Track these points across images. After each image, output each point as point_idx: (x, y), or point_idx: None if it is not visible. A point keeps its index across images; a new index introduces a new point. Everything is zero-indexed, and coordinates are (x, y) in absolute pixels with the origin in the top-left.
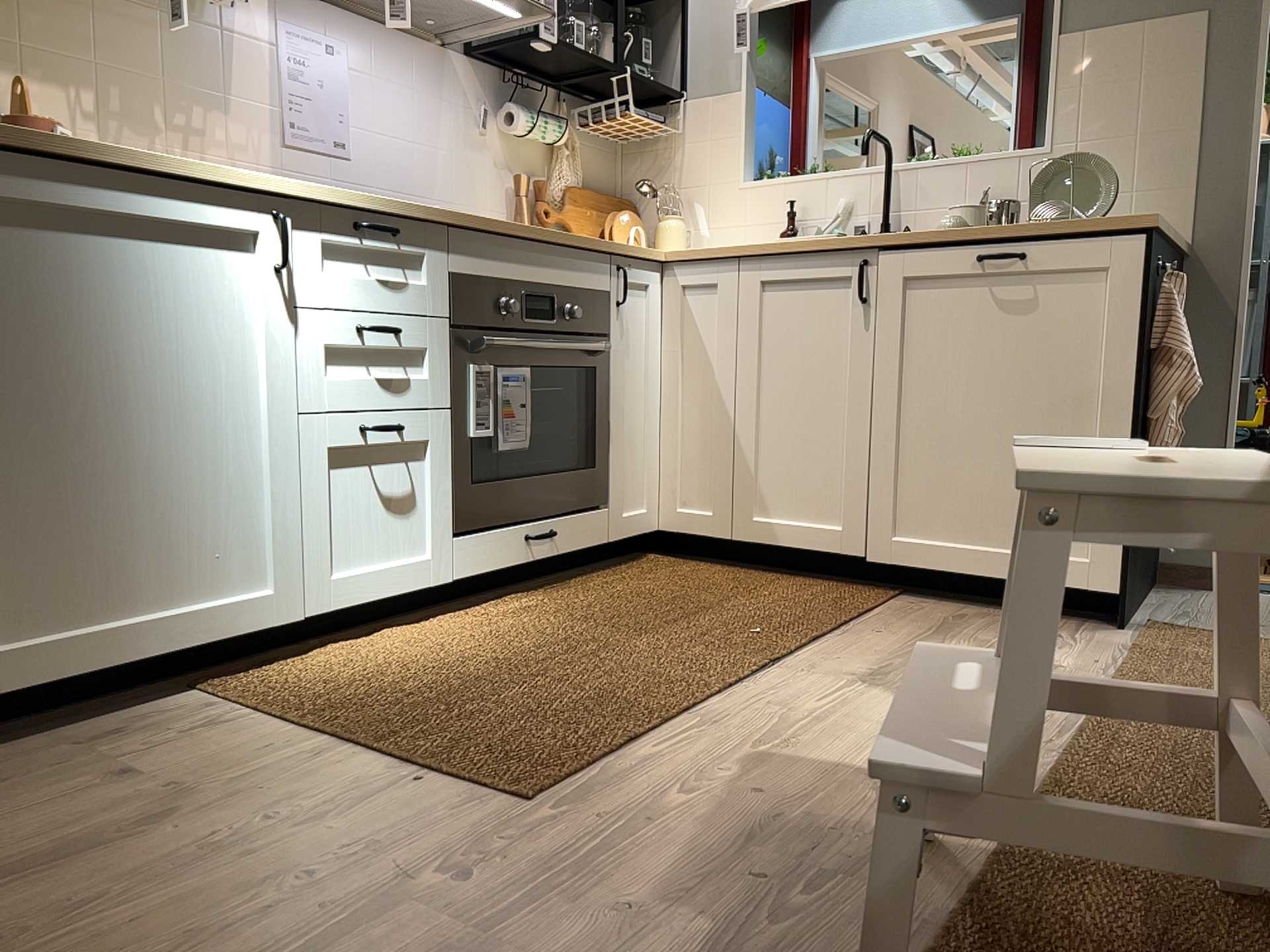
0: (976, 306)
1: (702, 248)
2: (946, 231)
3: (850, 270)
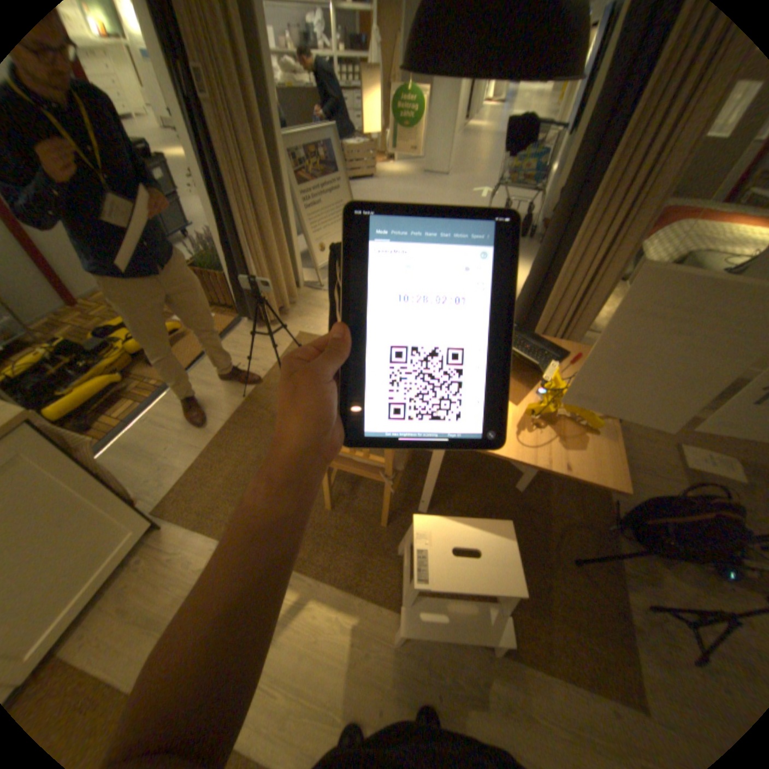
0: None
1: None
2: None
3: None
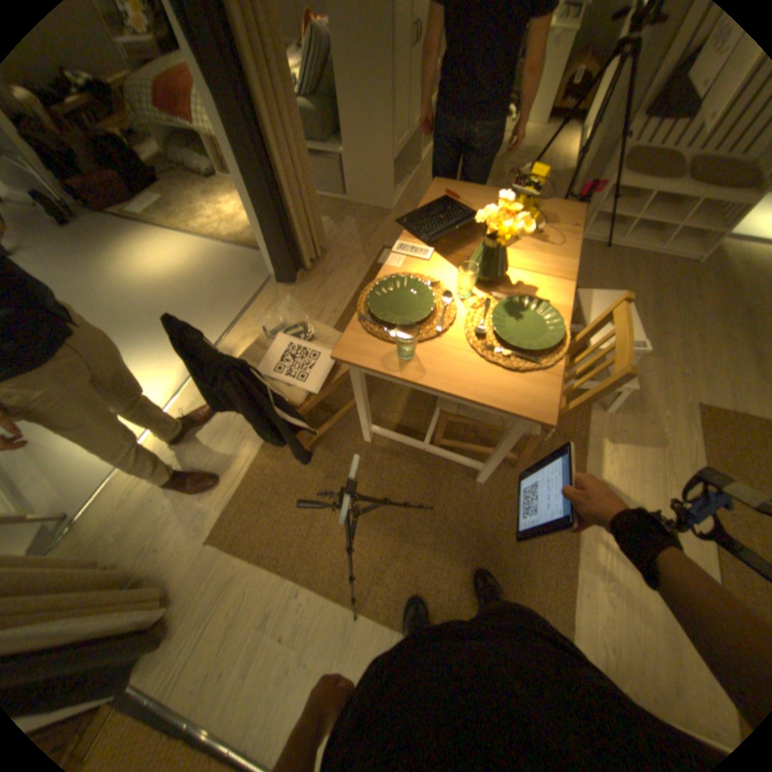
0: None
1: None
2: None
3: None
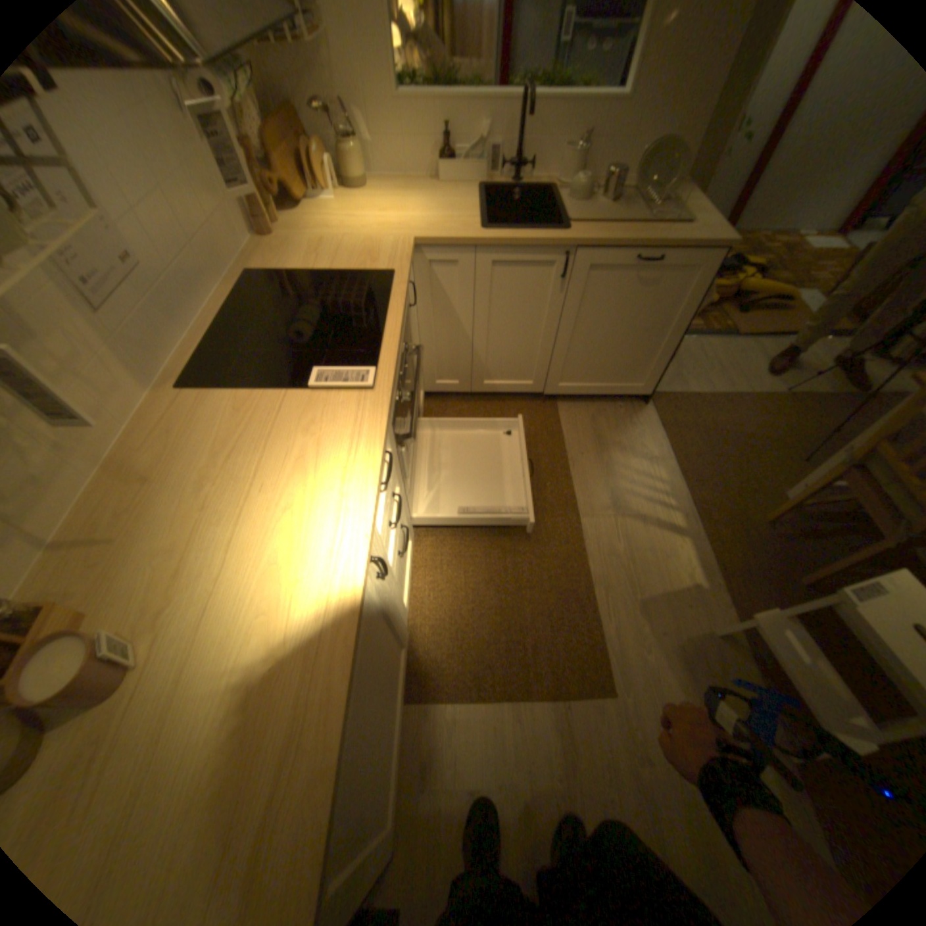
0: (628, 280)
1: (447, 236)
2: (626, 237)
3: (556, 256)
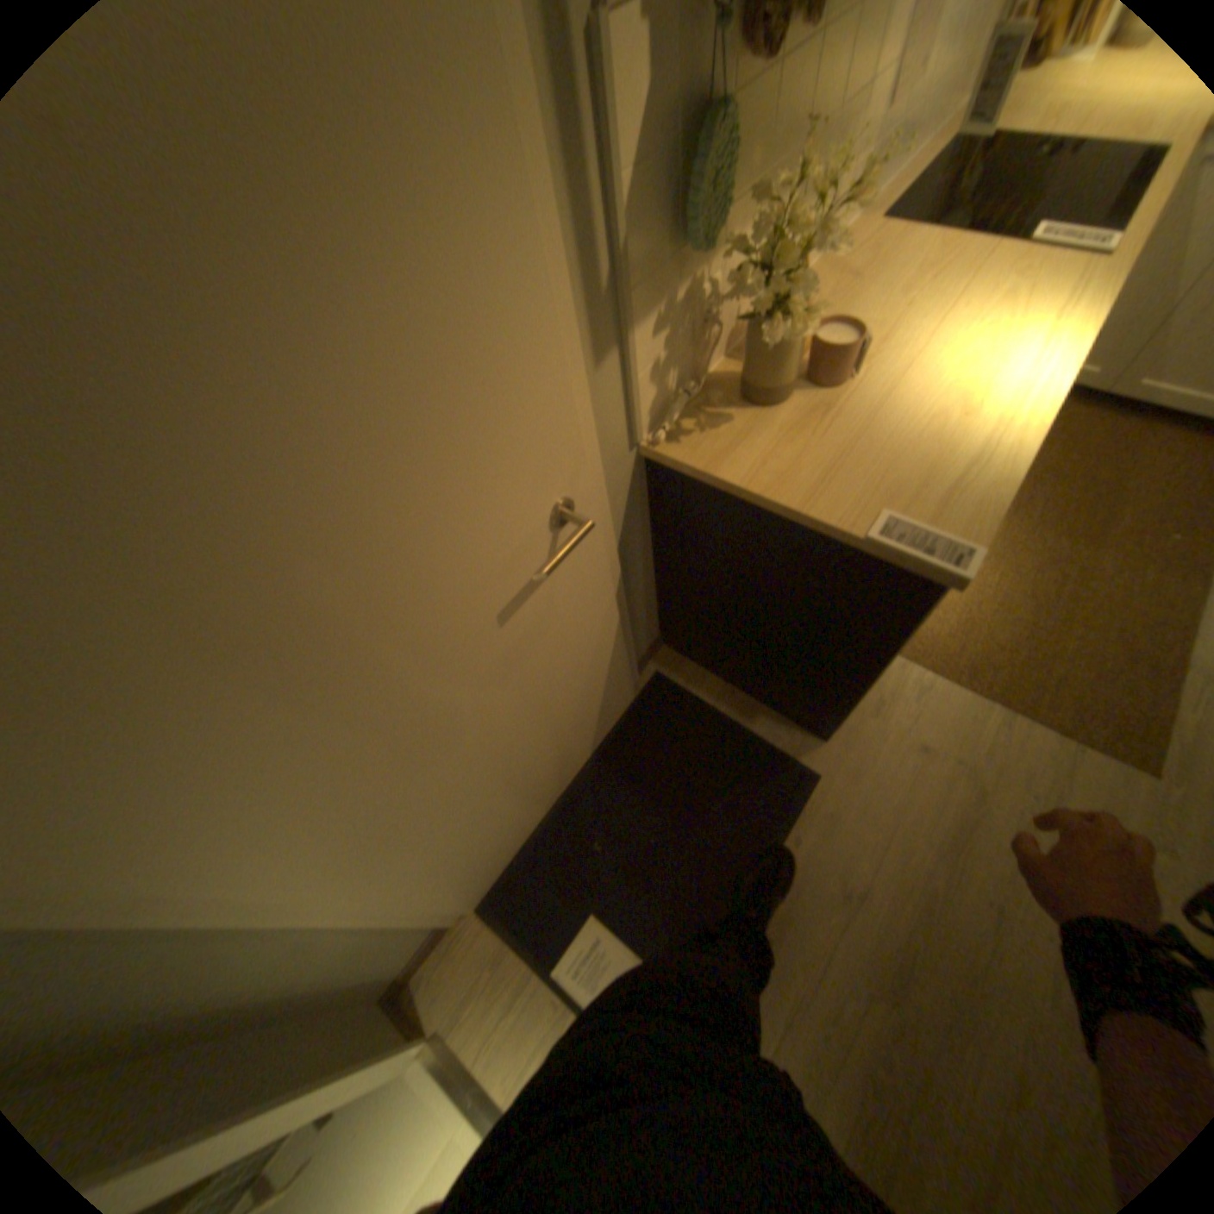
0: None
1: None
2: None
3: None
